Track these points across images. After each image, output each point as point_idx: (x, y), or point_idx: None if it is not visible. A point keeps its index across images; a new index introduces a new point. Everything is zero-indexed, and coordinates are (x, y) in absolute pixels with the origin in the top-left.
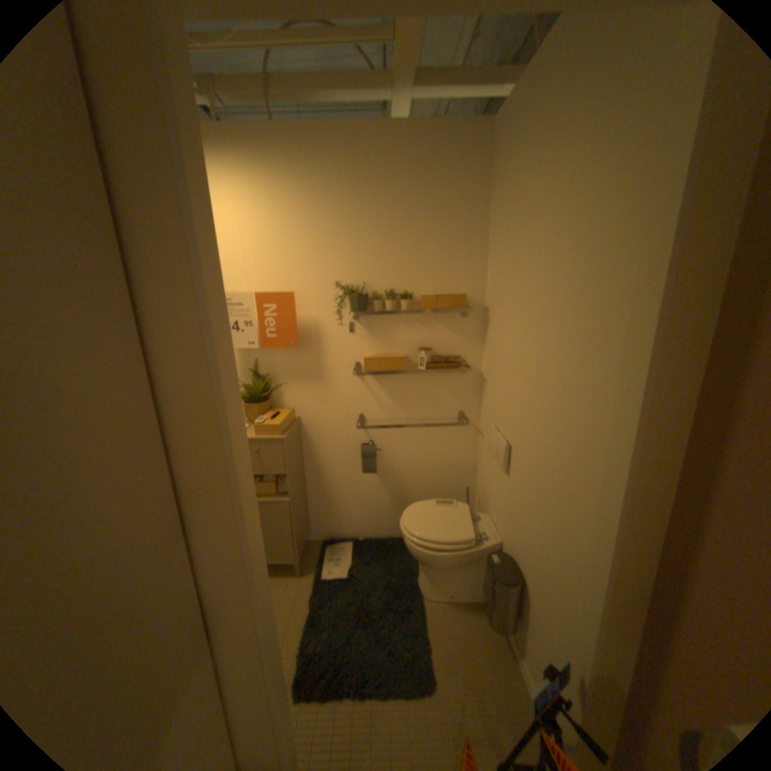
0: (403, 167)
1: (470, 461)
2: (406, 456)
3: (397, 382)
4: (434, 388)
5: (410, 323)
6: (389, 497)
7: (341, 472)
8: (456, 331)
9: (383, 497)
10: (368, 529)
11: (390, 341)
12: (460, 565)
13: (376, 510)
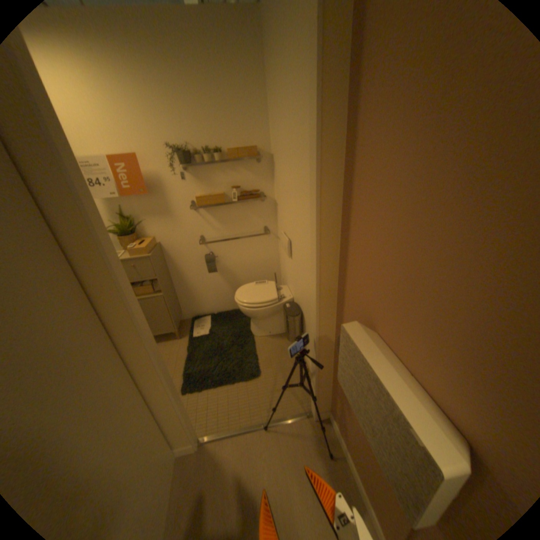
0: (198, 49)
1: (275, 257)
2: (235, 259)
3: (221, 212)
4: (246, 214)
5: (223, 170)
6: (229, 286)
7: (195, 275)
8: (254, 173)
9: (225, 287)
10: (219, 307)
11: (212, 184)
12: (270, 313)
13: (222, 295)
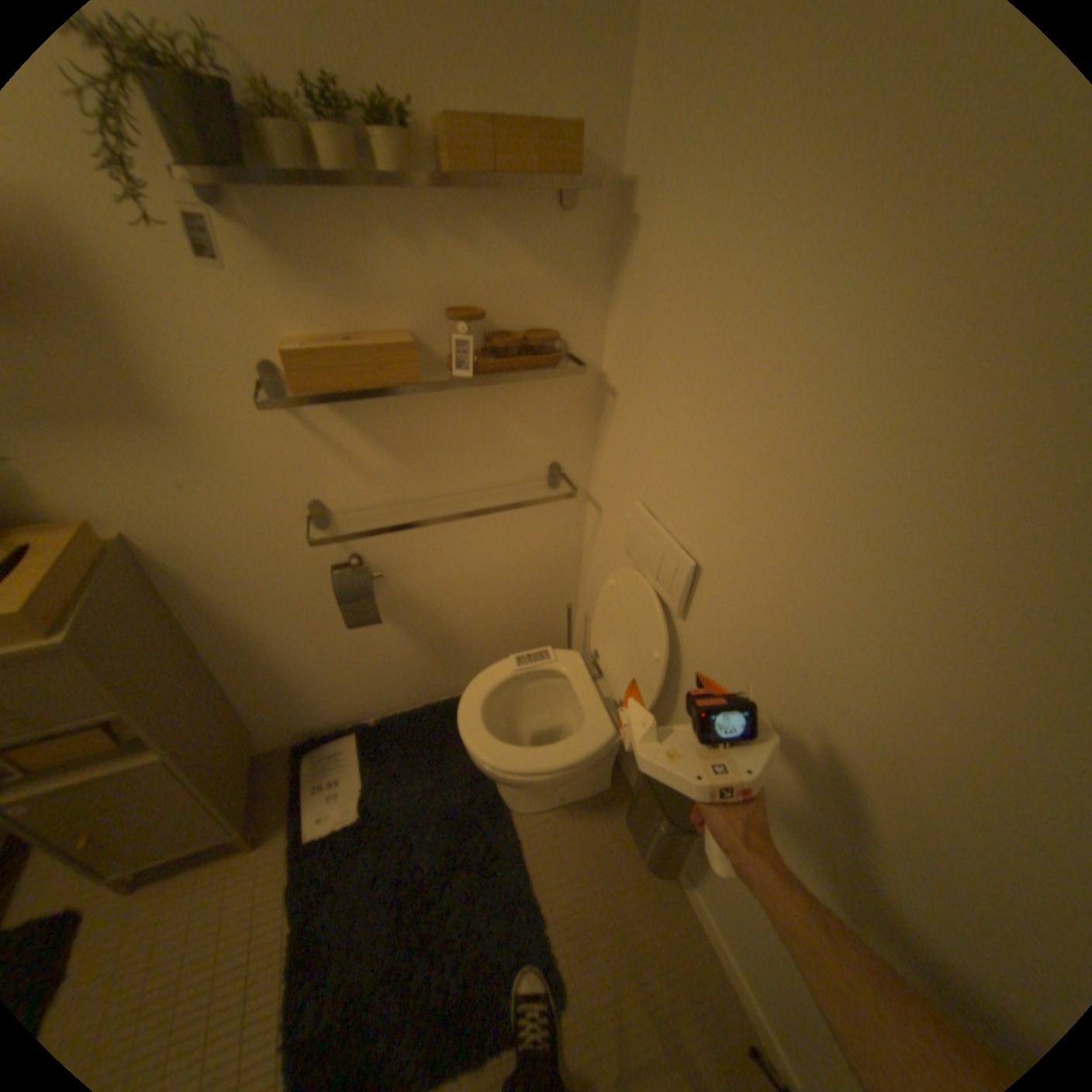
0: None
1: (569, 552)
2: (442, 567)
3: (396, 407)
4: (494, 416)
5: (412, 222)
6: (415, 644)
7: (293, 626)
8: (543, 254)
9: (402, 647)
10: (382, 701)
11: (356, 284)
12: (583, 772)
13: (391, 671)
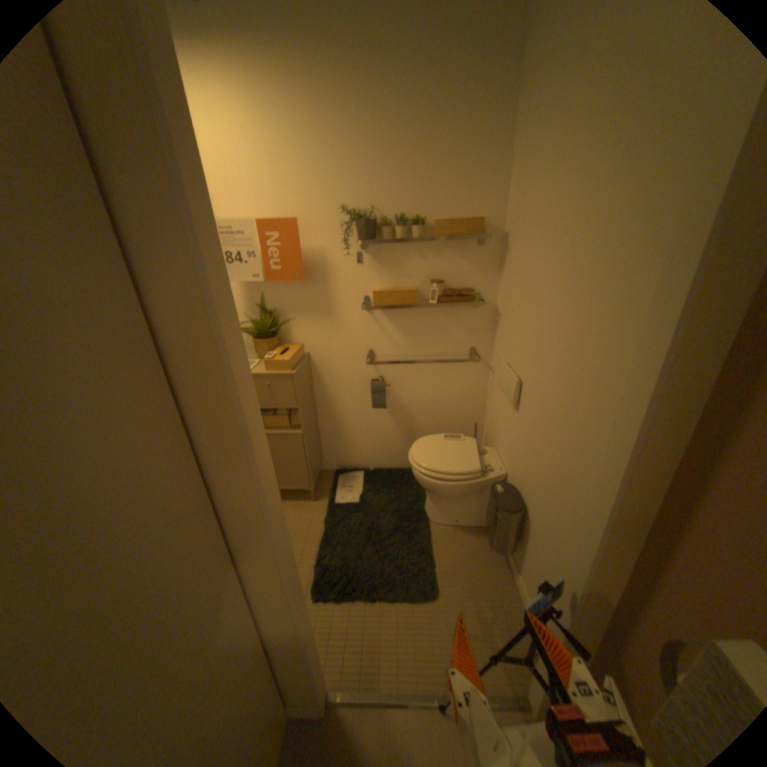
0: (416, 58)
1: (479, 397)
2: (416, 392)
3: (407, 317)
4: (446, 324)
5: (422, 252)
6: (398, 431)
7: (351, 407)
8: (471, 261)
9: (392, 431)
10: (378, 460)
11: (400, 273)
12: (465, 493)
13: (385, 443)
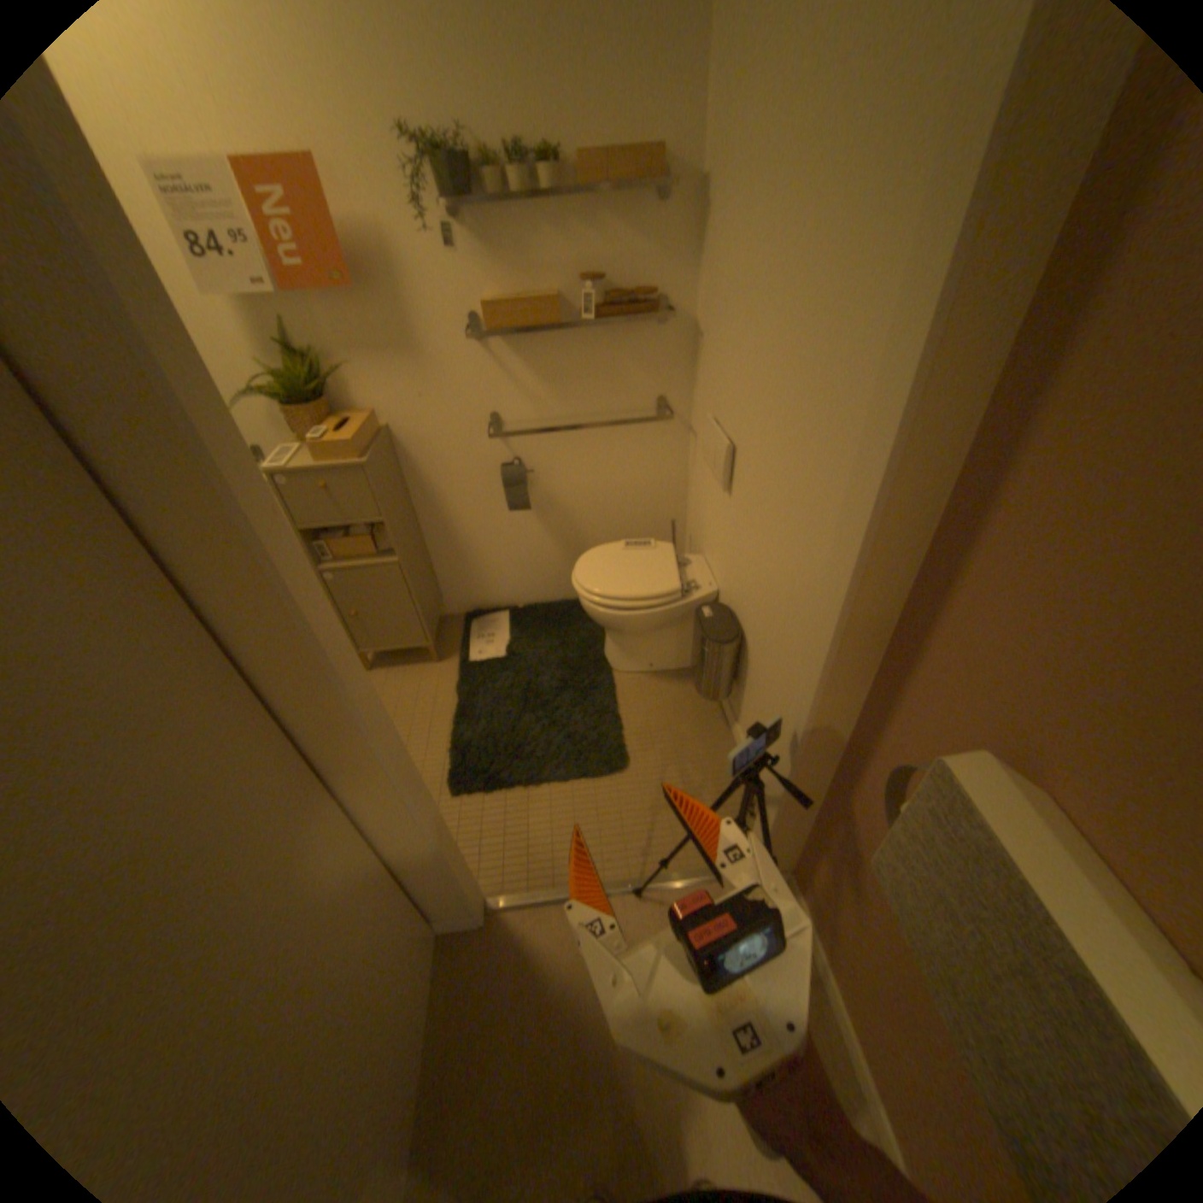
0: None
1: (677, 479)
2: (577, 479)
3: (548, 347)
4: (615, 357)
5: (561, 220)
6: (556, 544)
7: (475, 512)
8: (648, 235)
9: (546, 545)
10: (531, 592)
11: (527, 263)
12: (659, 624)
13: (538, 565)
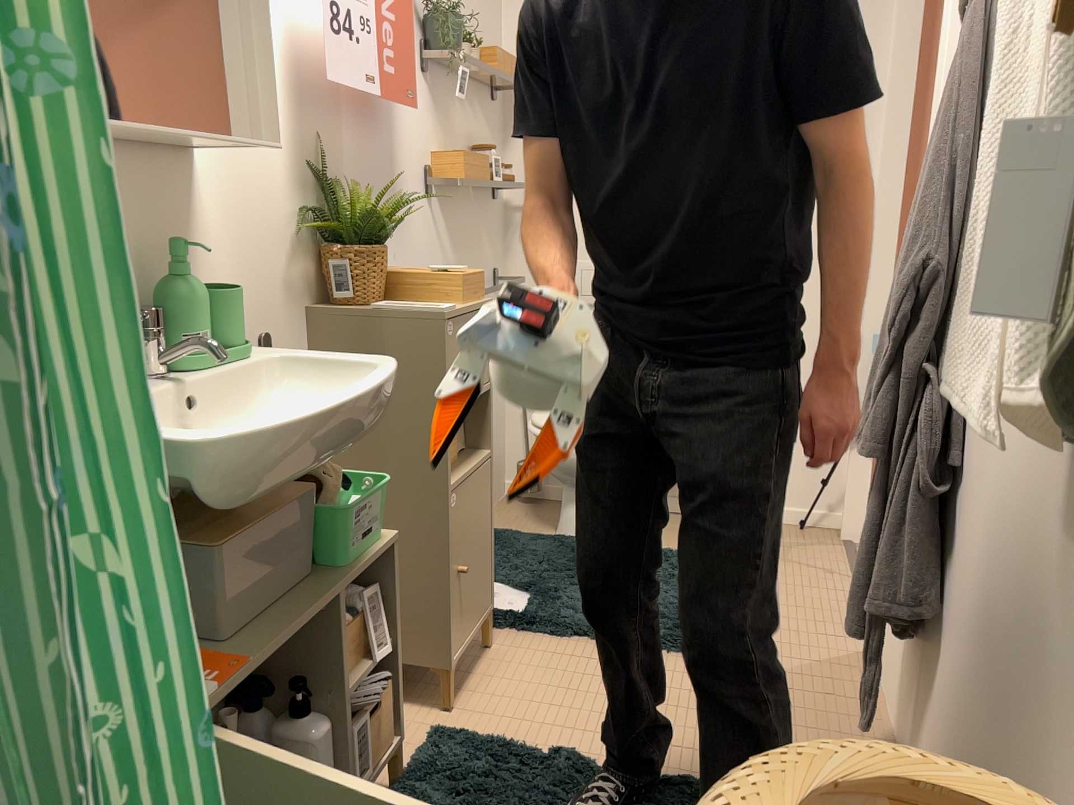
0: None
1: None
2: None
3: (457, 215)
4: (481, 230)
5: (464, 105)
6: None
7: None
8: (490, 131)
9: None
10: None
11: (451, 133)
12: None
13: None
